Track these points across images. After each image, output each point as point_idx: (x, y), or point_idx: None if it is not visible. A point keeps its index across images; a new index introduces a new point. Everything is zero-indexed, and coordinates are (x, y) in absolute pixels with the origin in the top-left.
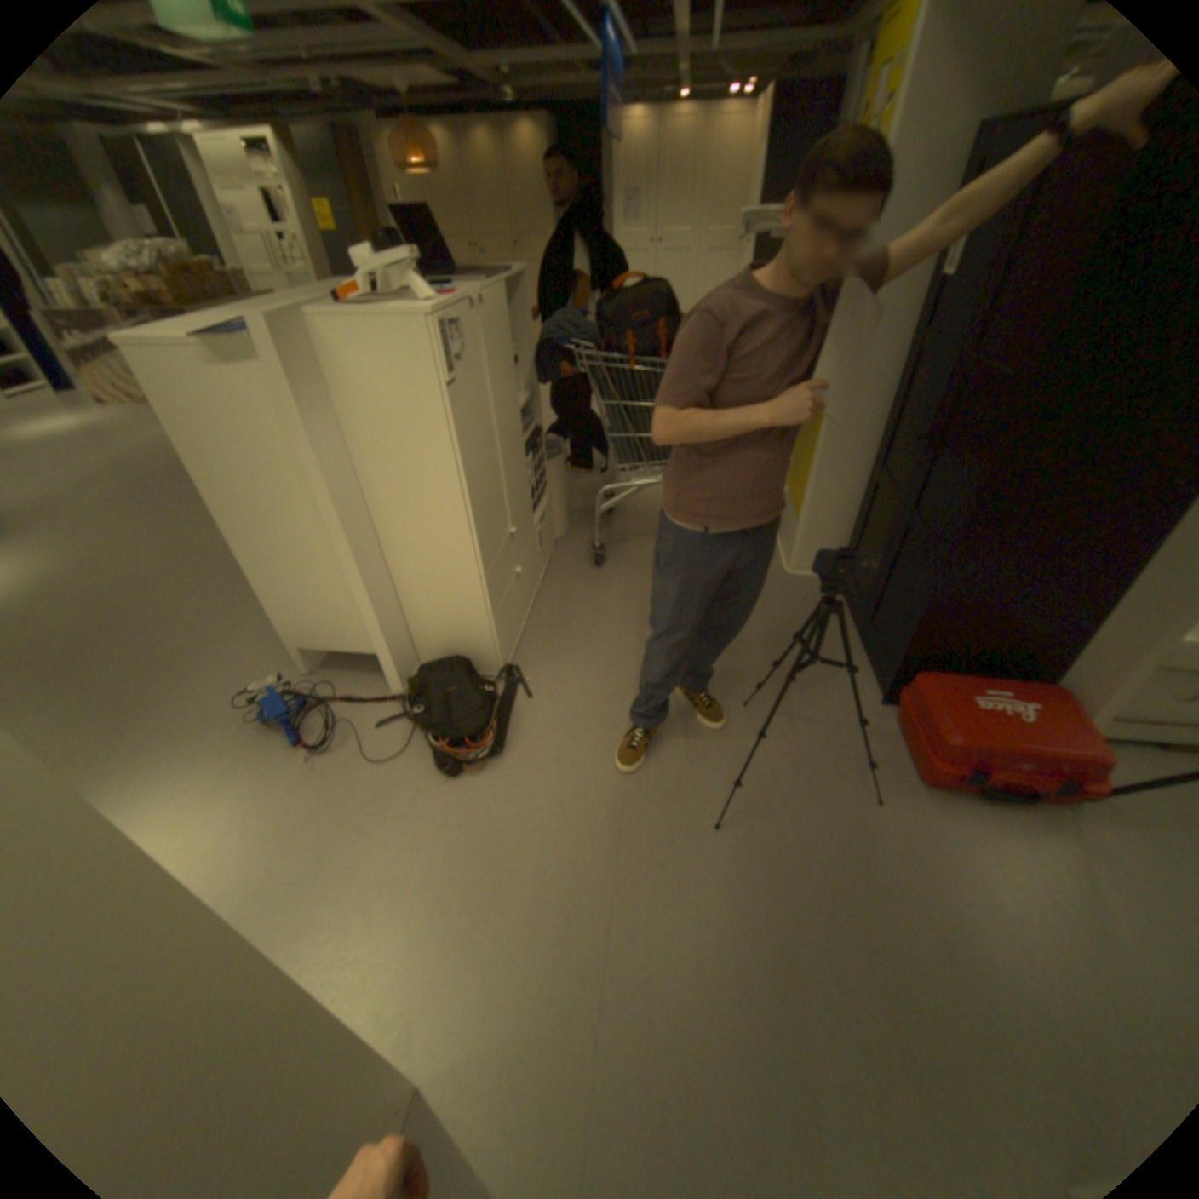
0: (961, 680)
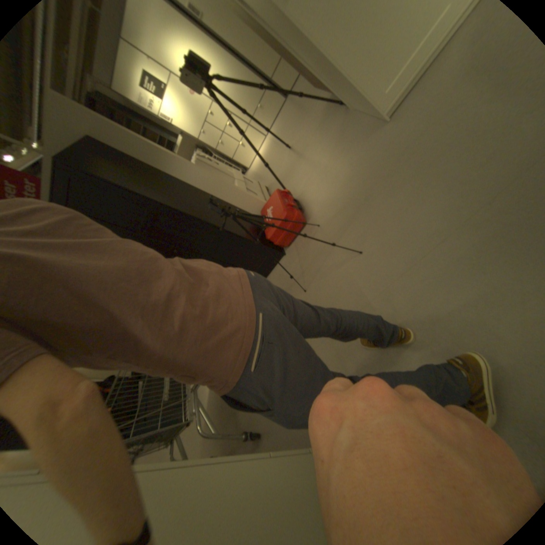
0: (266, 229)
